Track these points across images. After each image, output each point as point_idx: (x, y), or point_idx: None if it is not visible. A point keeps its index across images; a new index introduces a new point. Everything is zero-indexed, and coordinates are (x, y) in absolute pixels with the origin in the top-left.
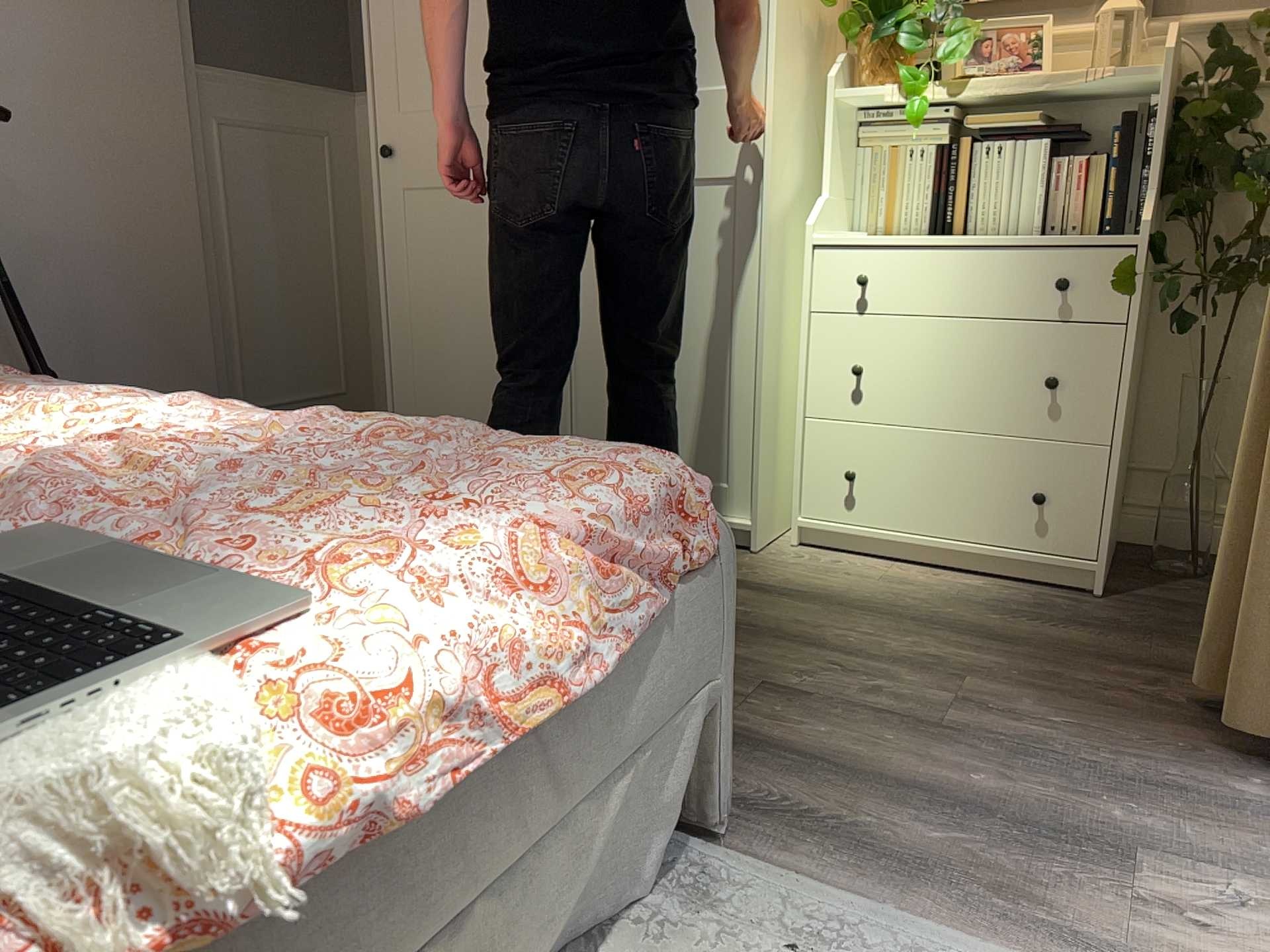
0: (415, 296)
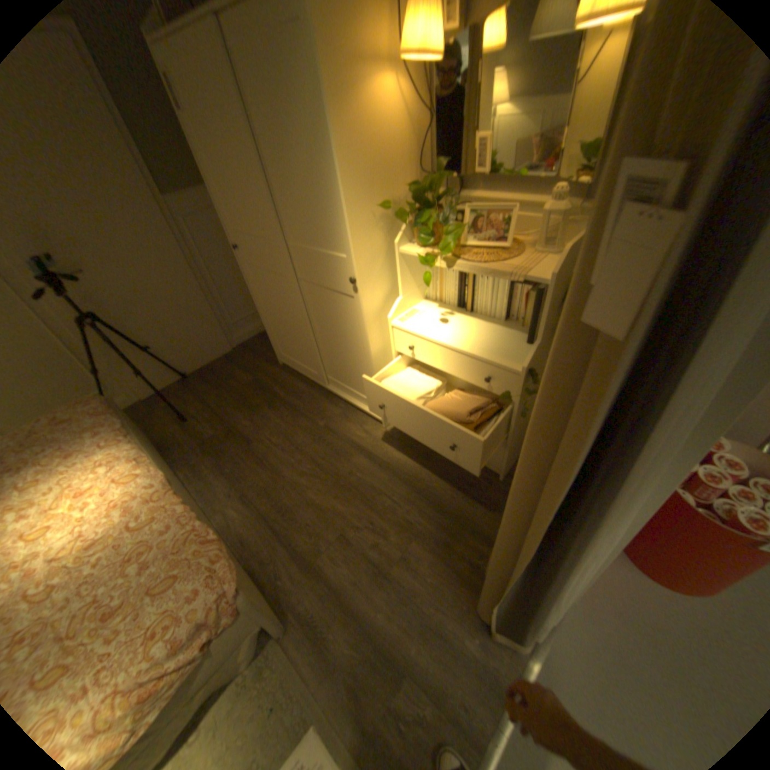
0: (264, 304)
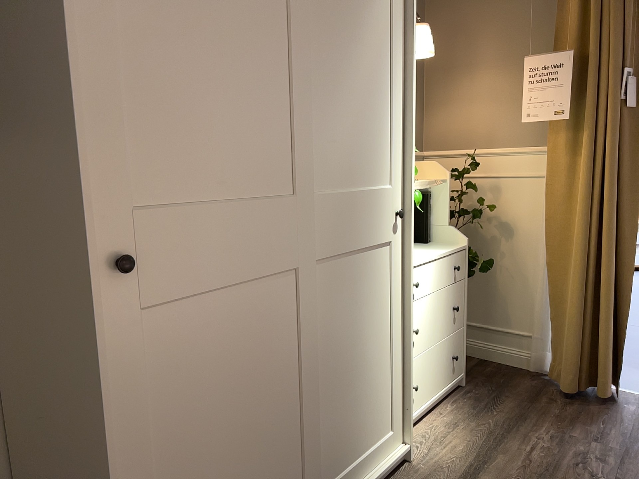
0: (169, 433)
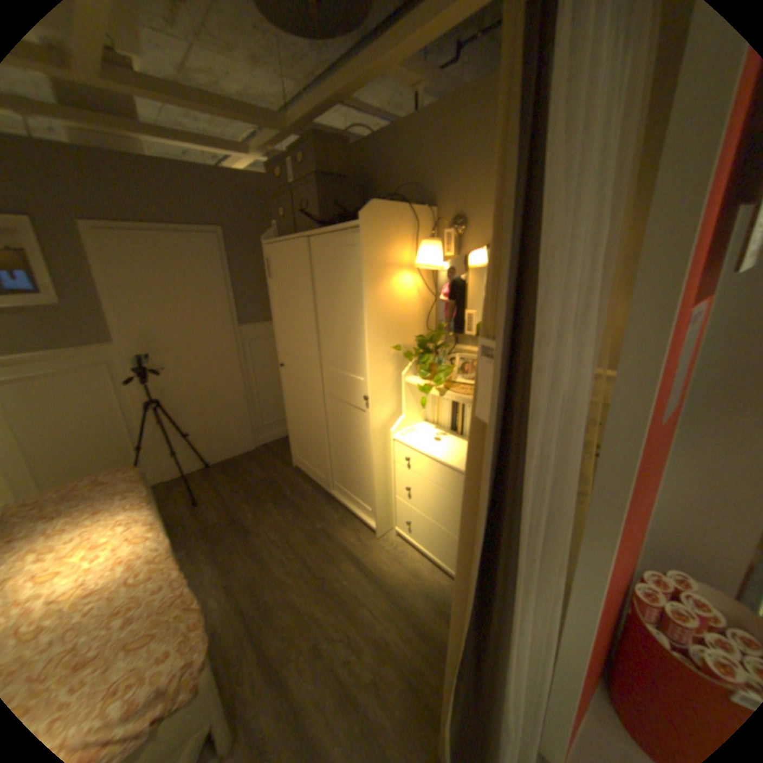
0: (291, 411)
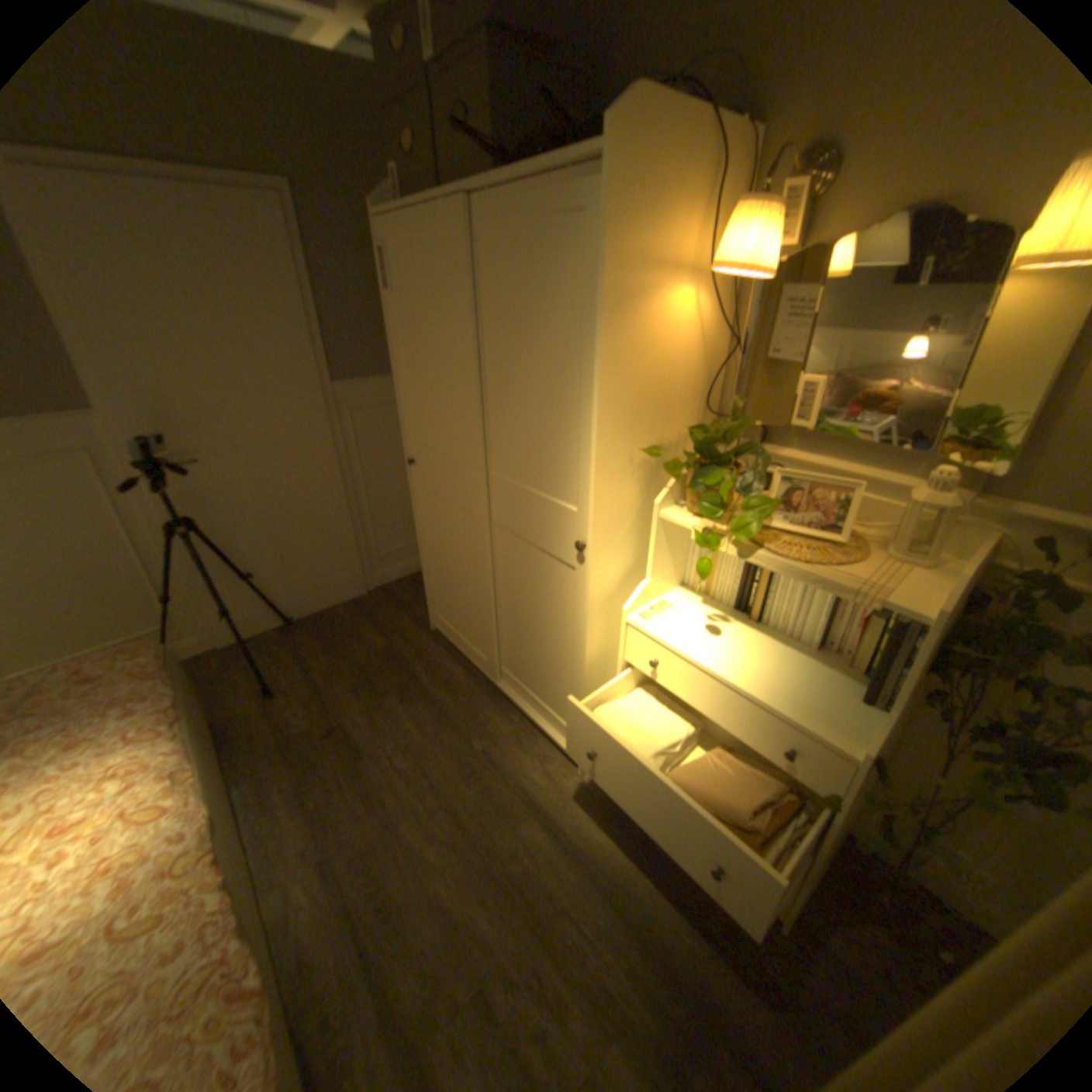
0: (429, 542)
